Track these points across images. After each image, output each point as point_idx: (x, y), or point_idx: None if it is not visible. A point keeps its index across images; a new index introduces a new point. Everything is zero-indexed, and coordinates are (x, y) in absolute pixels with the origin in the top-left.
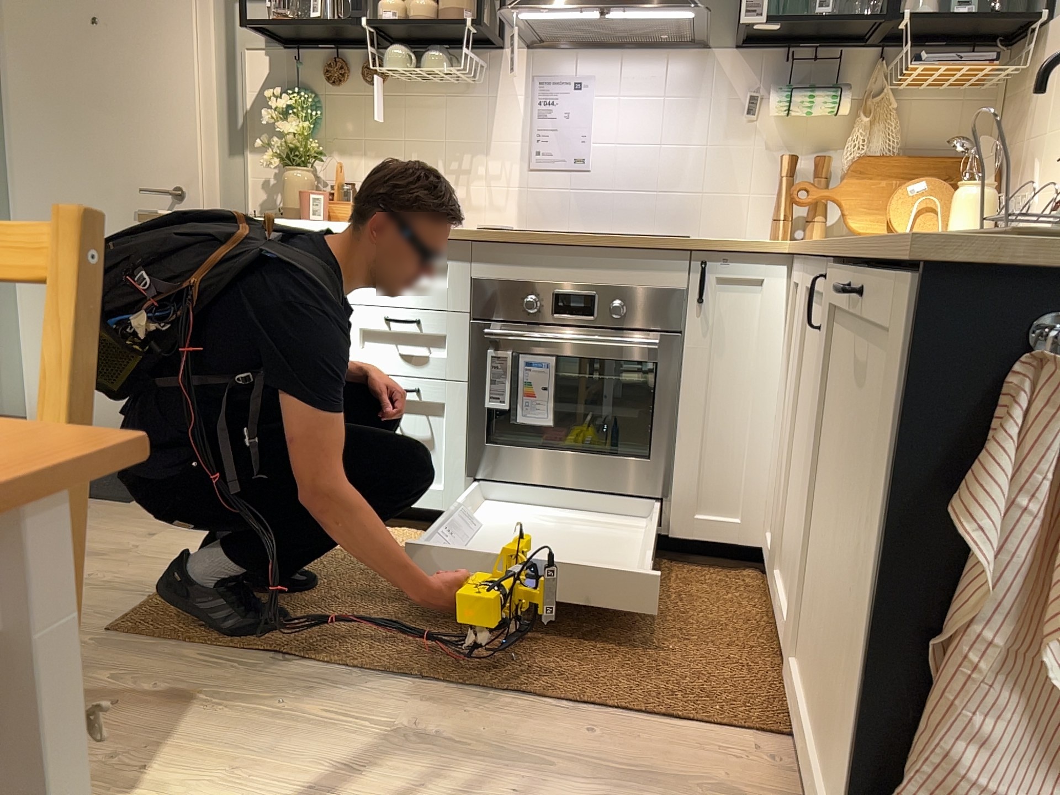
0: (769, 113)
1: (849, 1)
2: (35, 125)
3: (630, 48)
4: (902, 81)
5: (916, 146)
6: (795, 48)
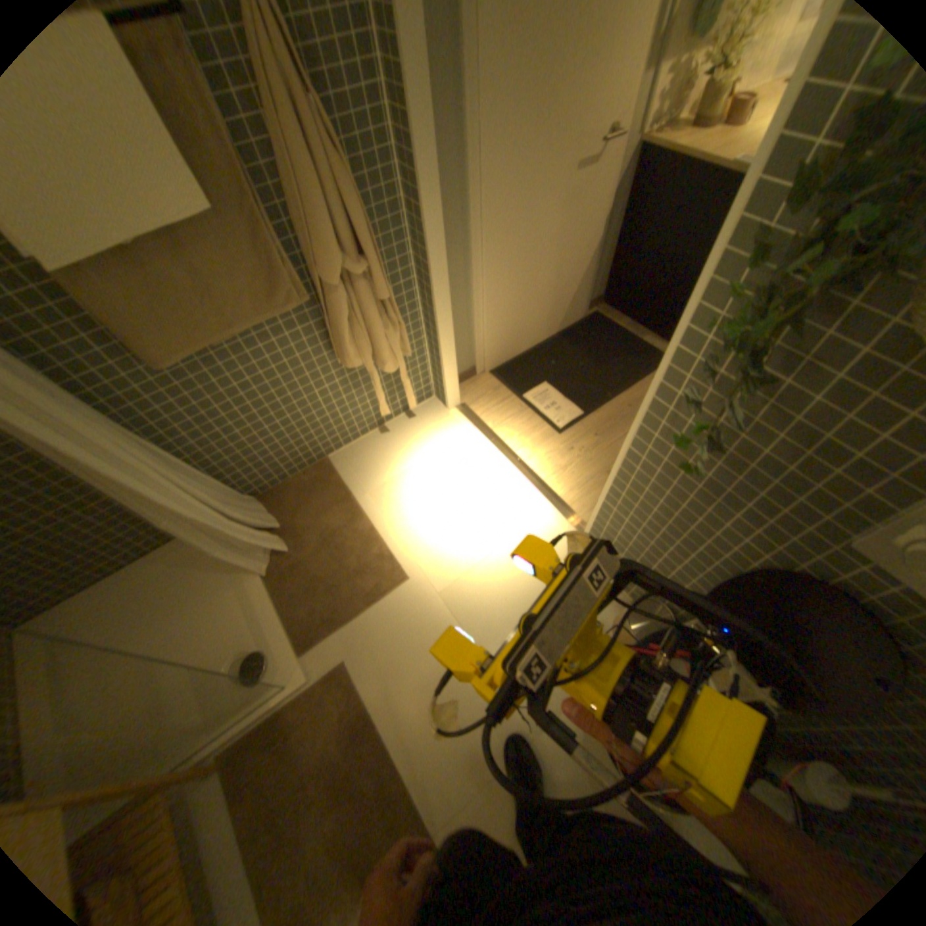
0: None
1: None
2: (508, 93)
3: None
4: None
5: None
6: None
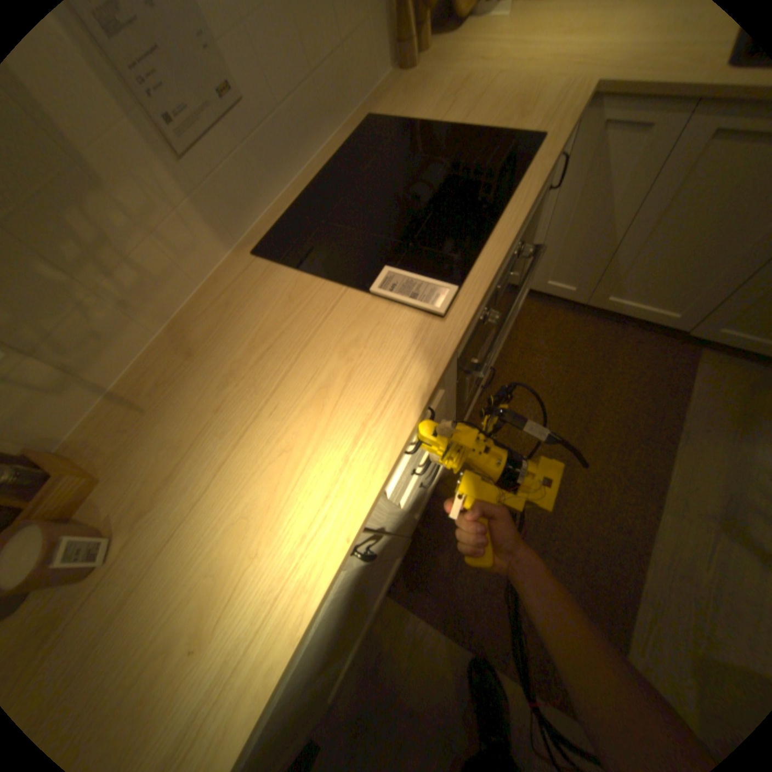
0: None
1: None
2: None
3: None
4: None
5: None
6: None
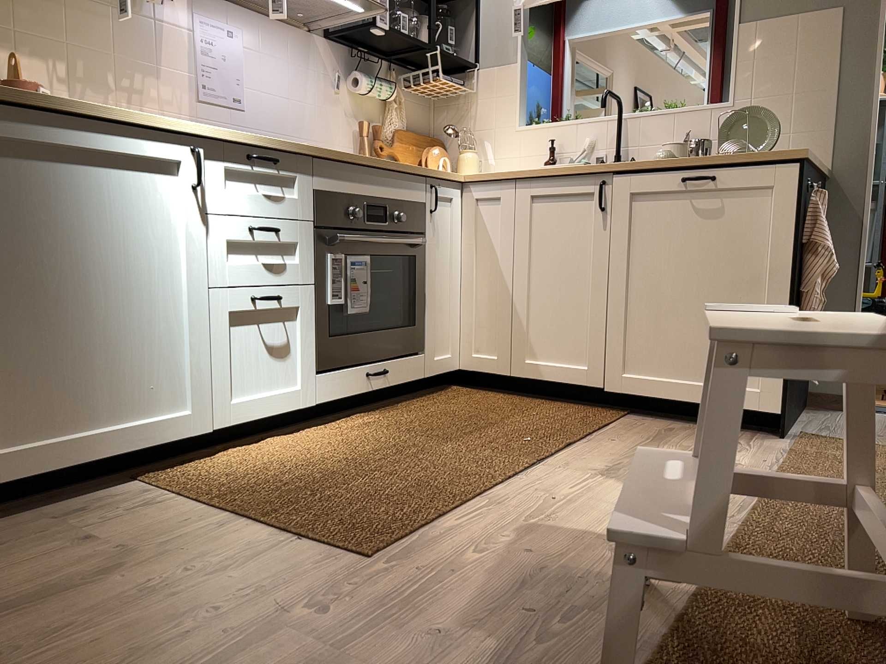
0: (361, 92)
1: (392, 30)
2: None
3: (258, 17)
4: (418, 86)
5: (407, 127)
6: (355, 50)
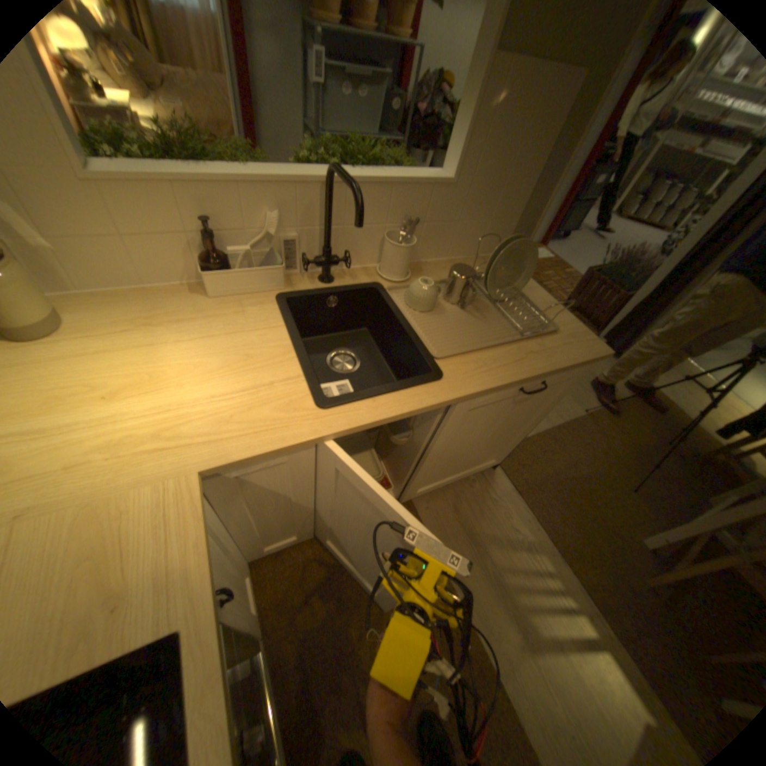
0: None
1: None
2: None
3: None
4: None
5: None
6: None
